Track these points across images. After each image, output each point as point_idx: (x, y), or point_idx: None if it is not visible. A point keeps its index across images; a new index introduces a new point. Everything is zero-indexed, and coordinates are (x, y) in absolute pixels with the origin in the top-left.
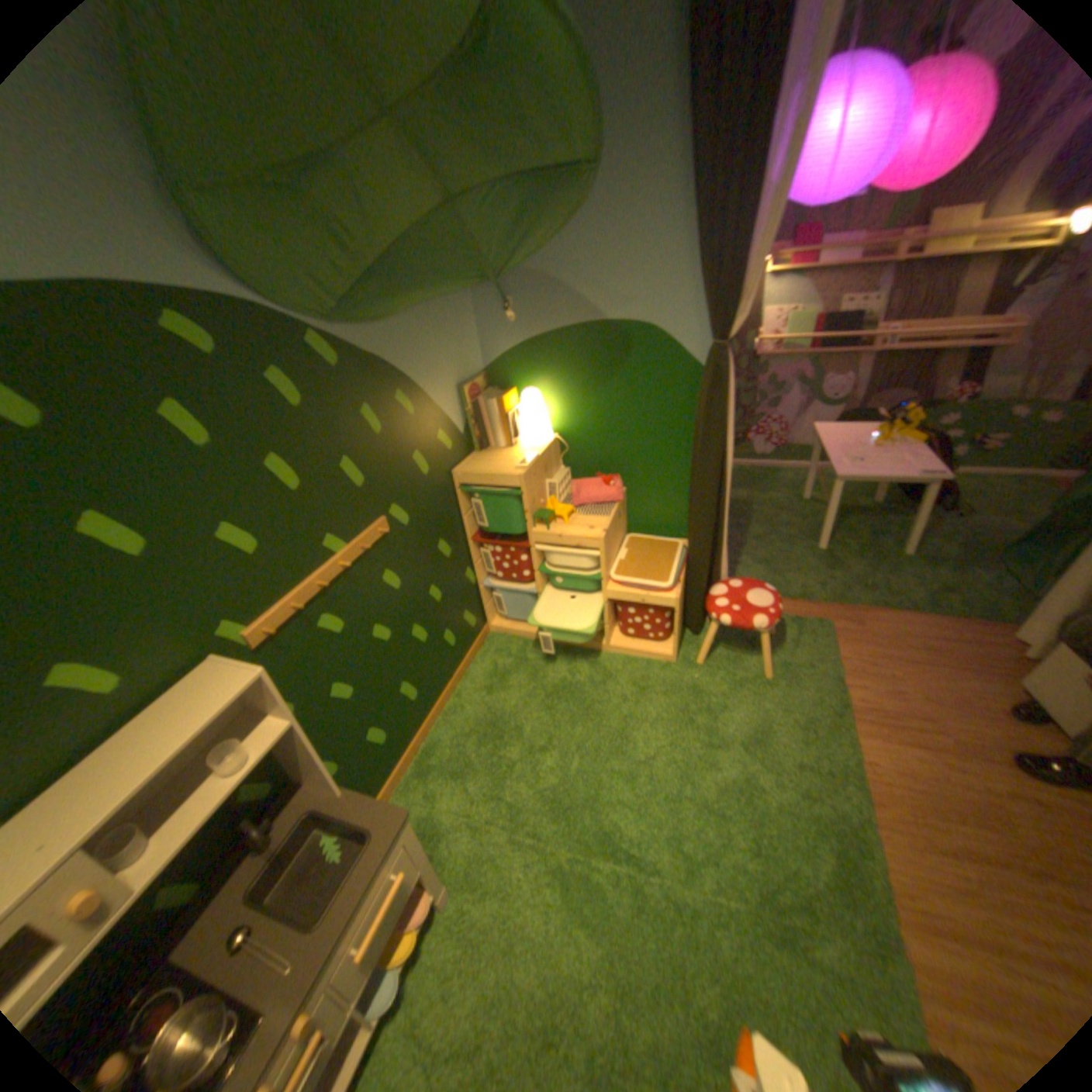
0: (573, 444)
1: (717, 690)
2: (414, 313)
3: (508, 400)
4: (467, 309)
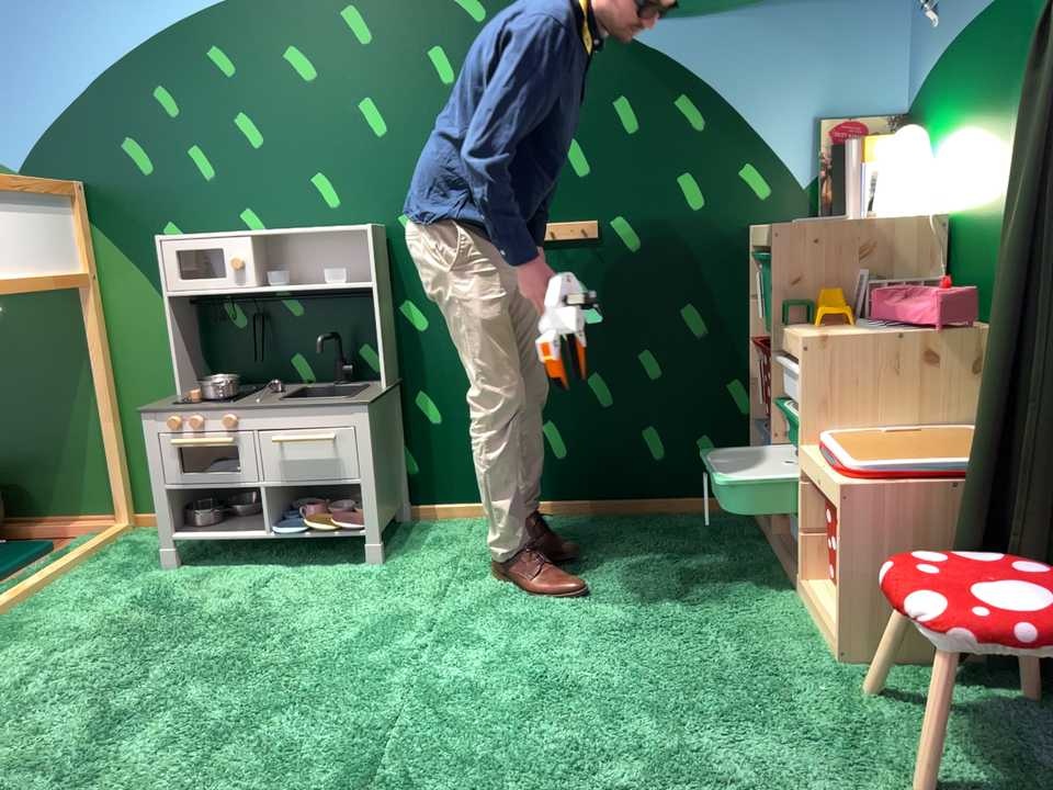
0: (965, 233)
1: (814, 721)
2: (752, 13)
3: (881, 144)
4: (892, 18)
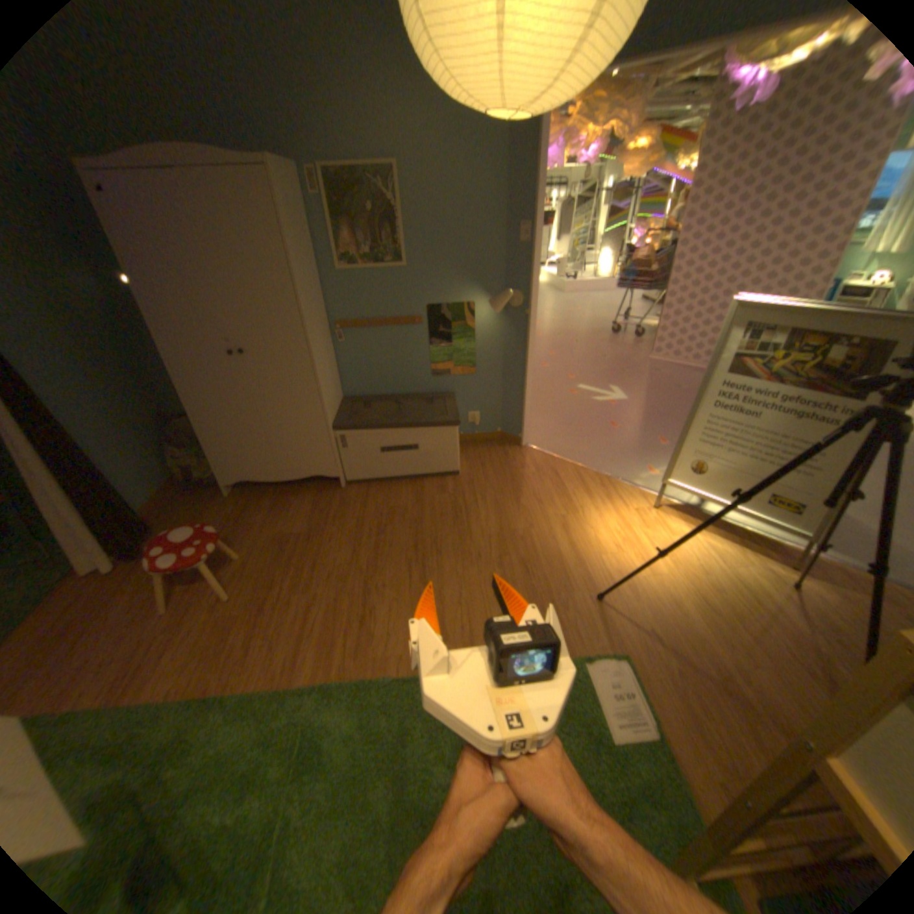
0: None
1: None
2: None
3: None
4: None
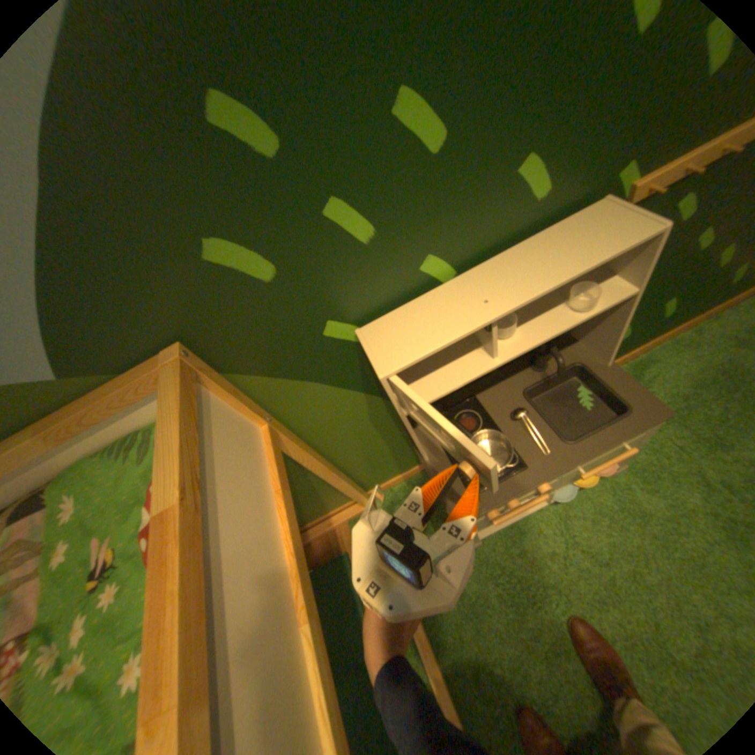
0: None
1: None
2: None
3: None
4: None
